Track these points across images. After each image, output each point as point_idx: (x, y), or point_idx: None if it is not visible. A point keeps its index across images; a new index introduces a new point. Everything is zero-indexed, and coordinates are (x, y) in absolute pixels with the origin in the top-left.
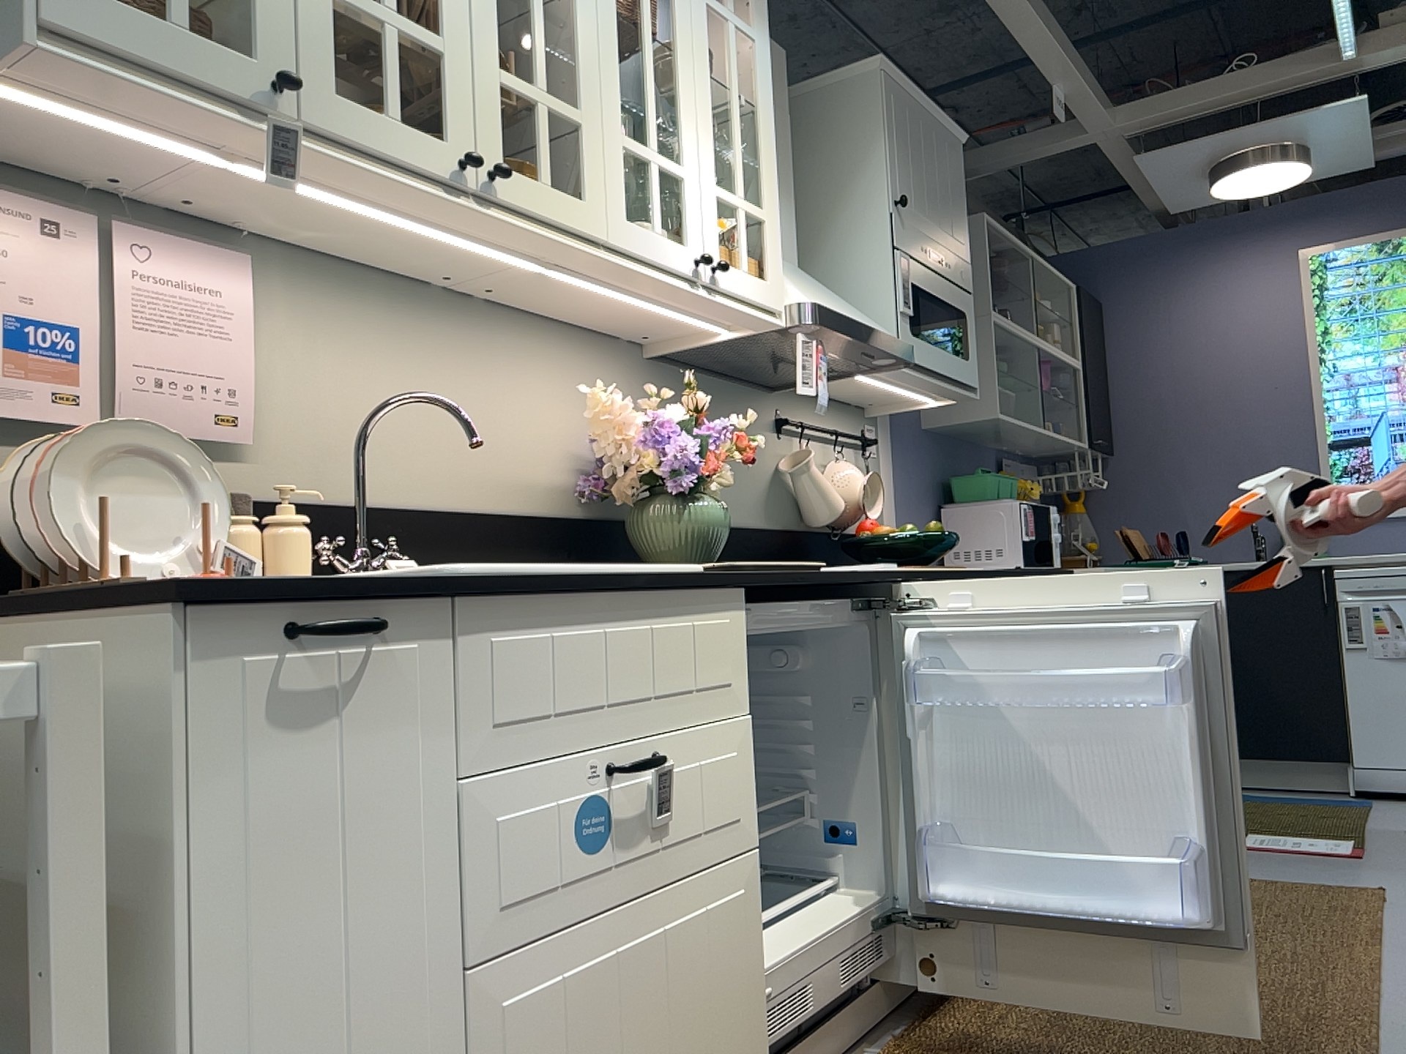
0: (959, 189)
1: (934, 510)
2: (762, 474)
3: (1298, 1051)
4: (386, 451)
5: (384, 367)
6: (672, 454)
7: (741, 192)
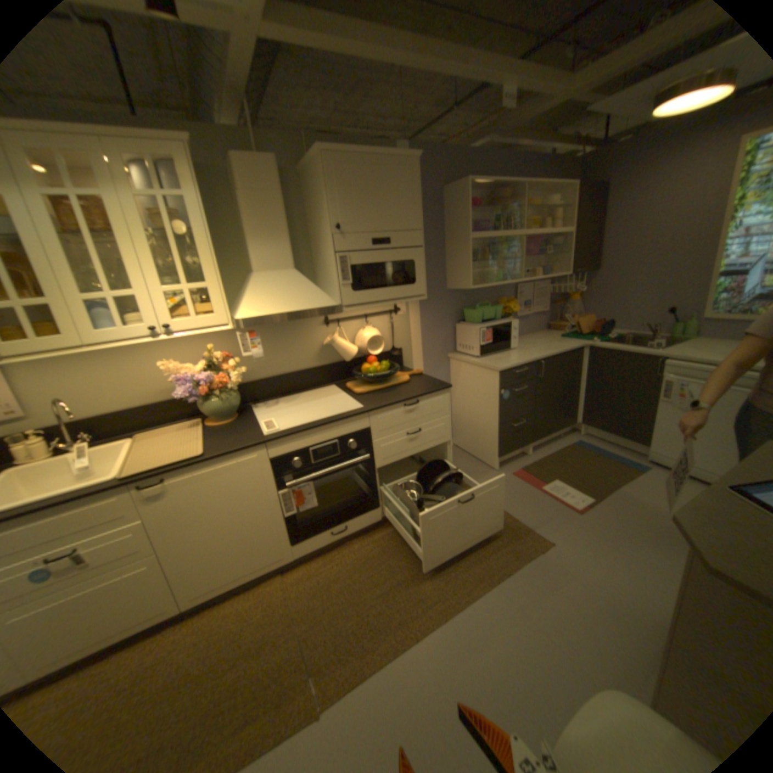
0: (409, 190)
1: (451, 326)
2: (313, 347)
3: (372, 641)
4: (92, 398)
5: (82, 373)
6: (186, 391)
7: (184, 283)
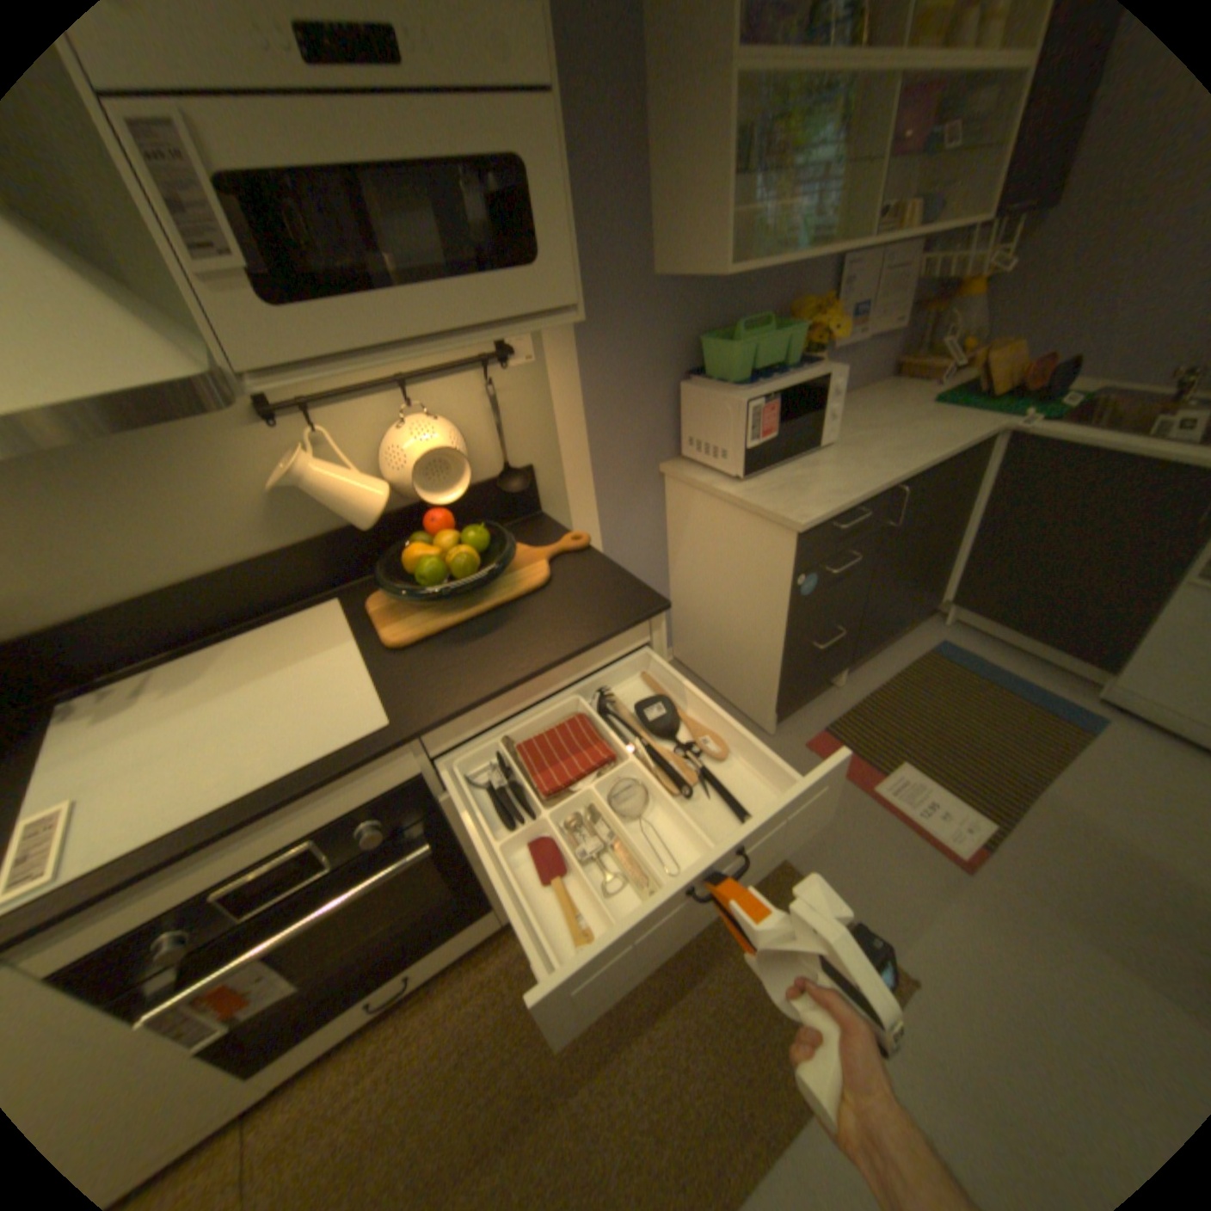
0: None
1: (667, 386)
2: (235, 494)
3: None
4: None
5: None
6: None
7: None
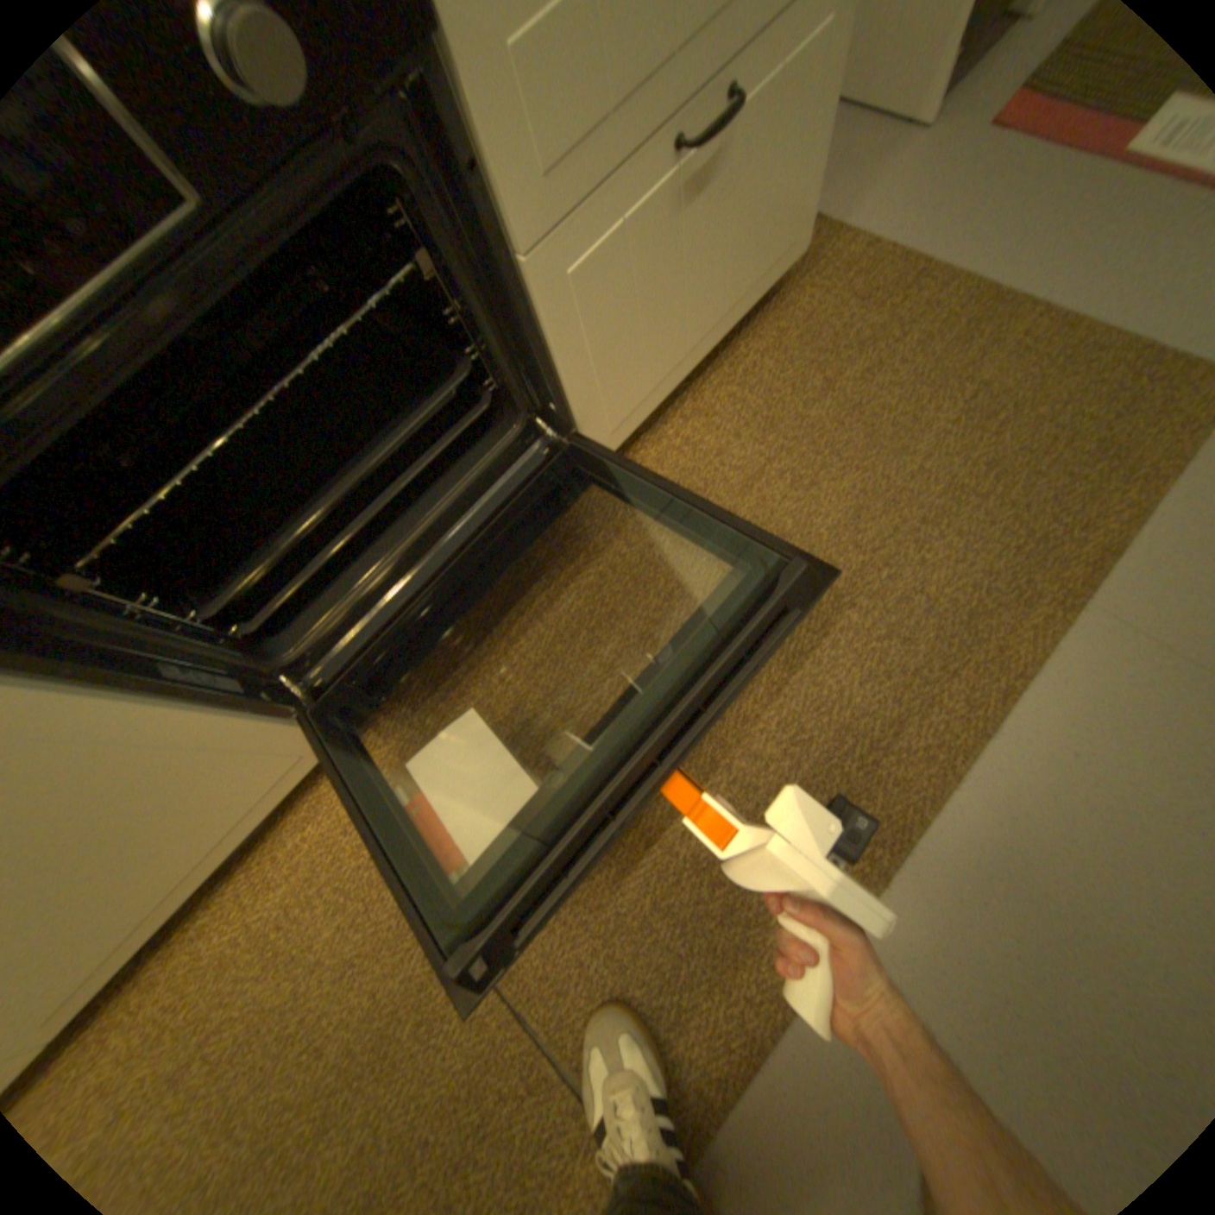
0: None
1: None
2: None
3: (733, 920)
4: None
5: None
6: None
7: None
